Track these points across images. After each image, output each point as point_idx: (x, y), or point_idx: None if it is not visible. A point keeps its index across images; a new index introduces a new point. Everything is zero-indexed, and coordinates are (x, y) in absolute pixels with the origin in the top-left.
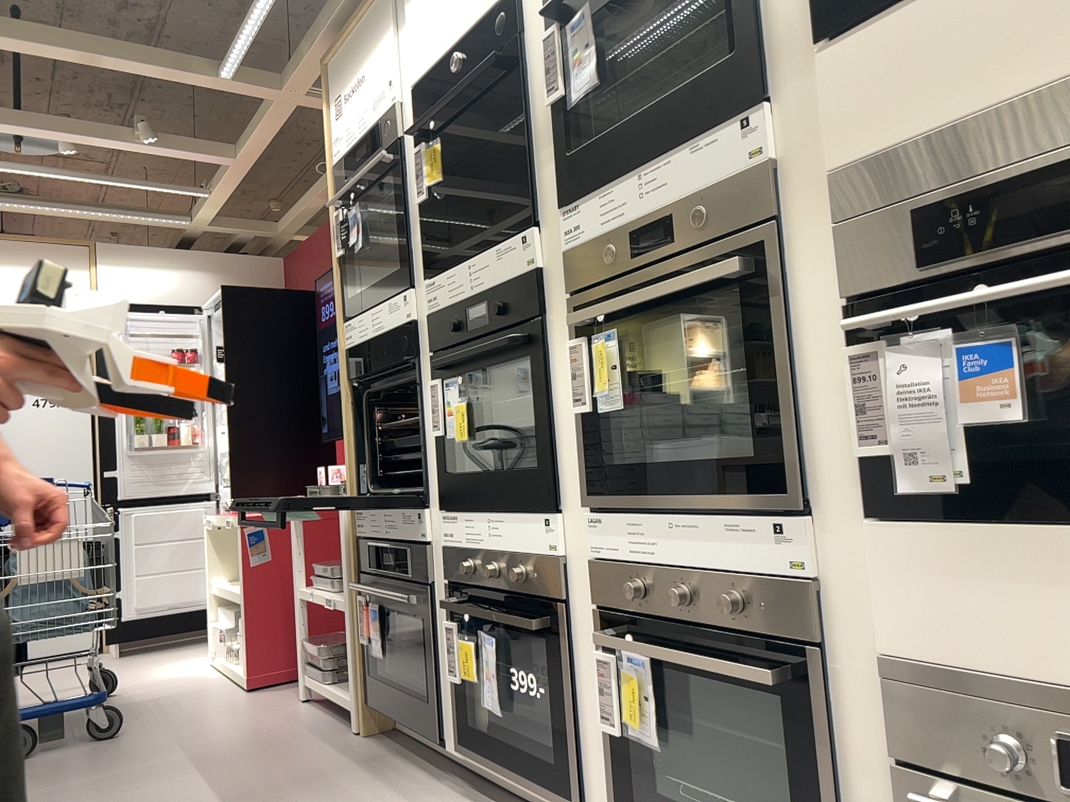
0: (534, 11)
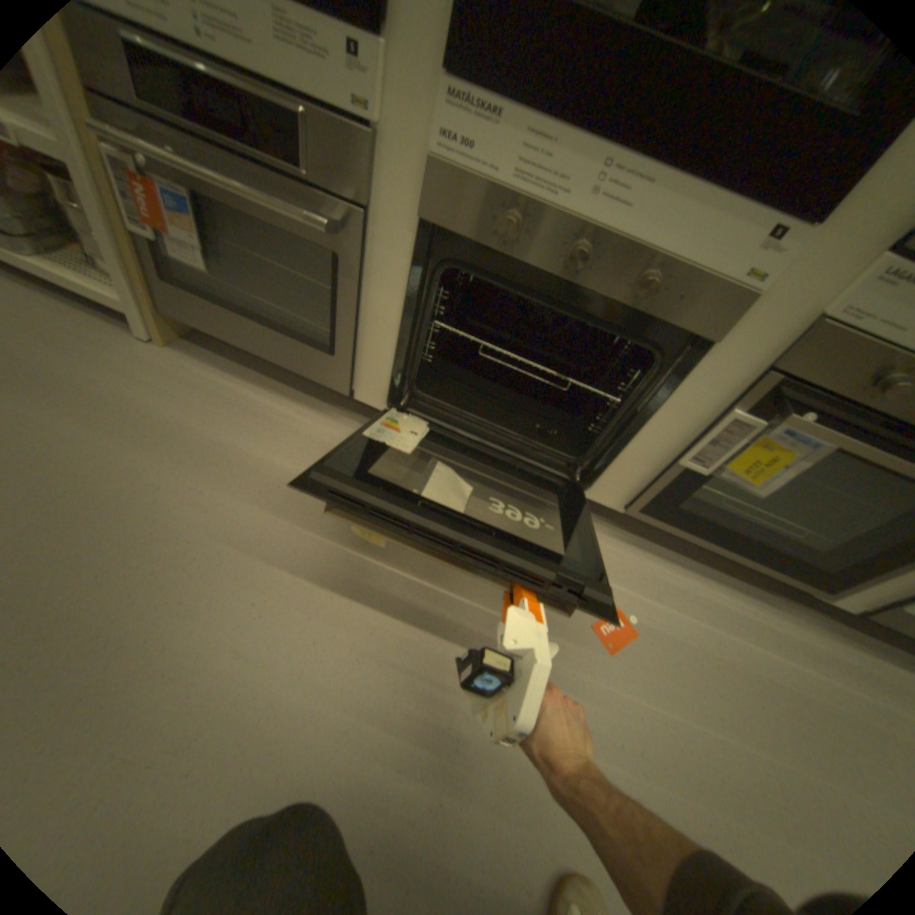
0: None
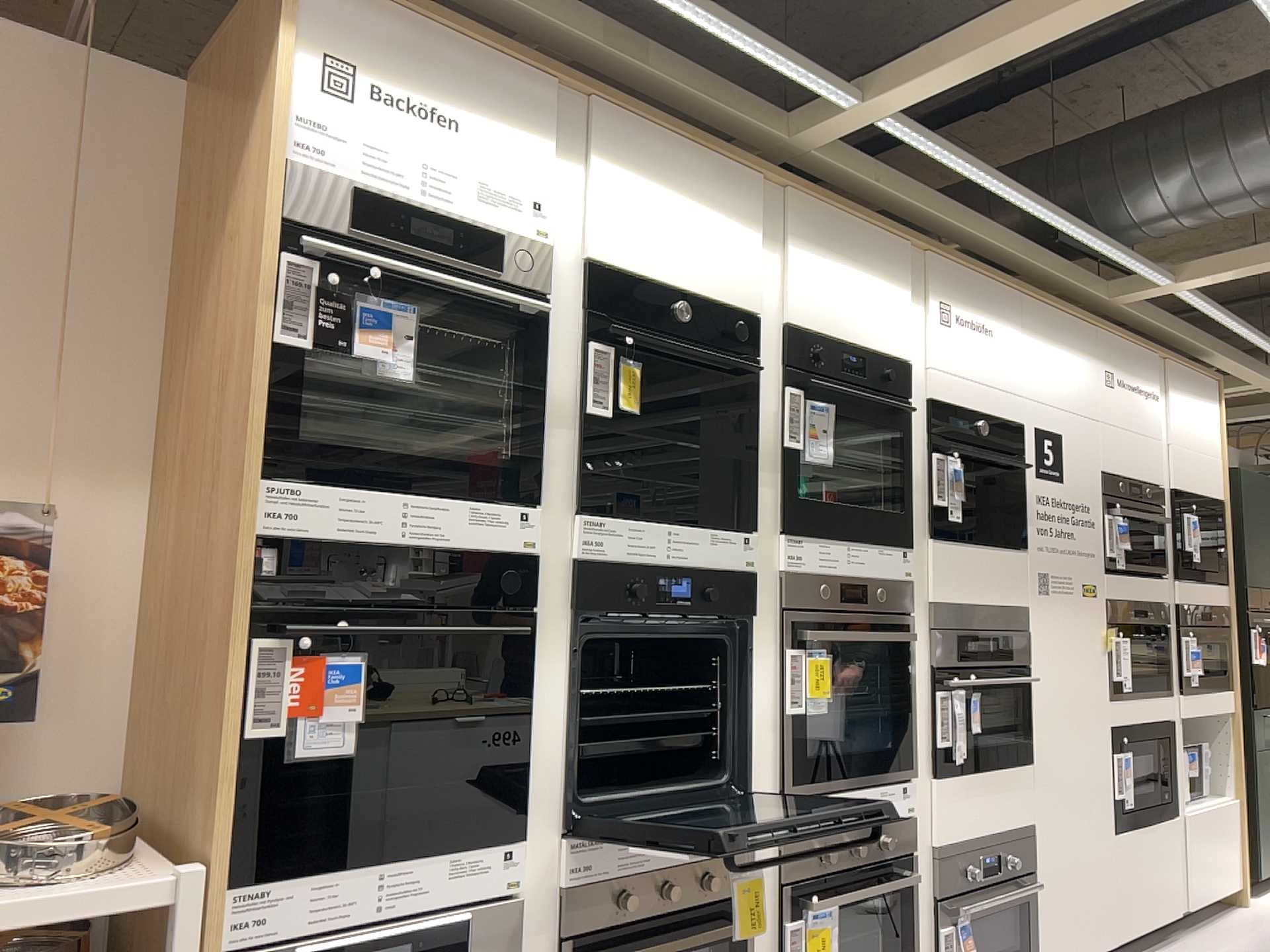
0: (763, 355)
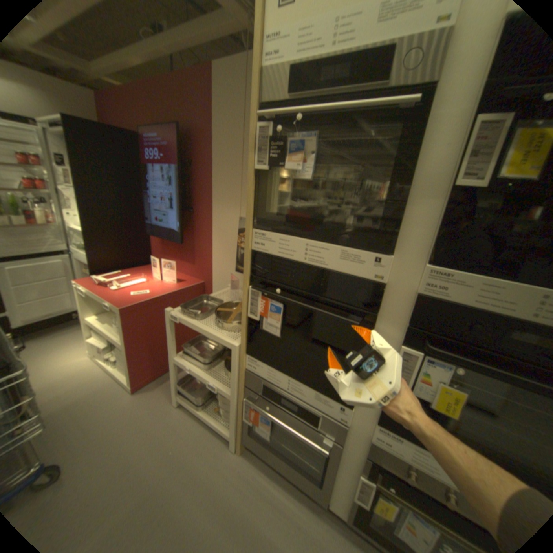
0: None
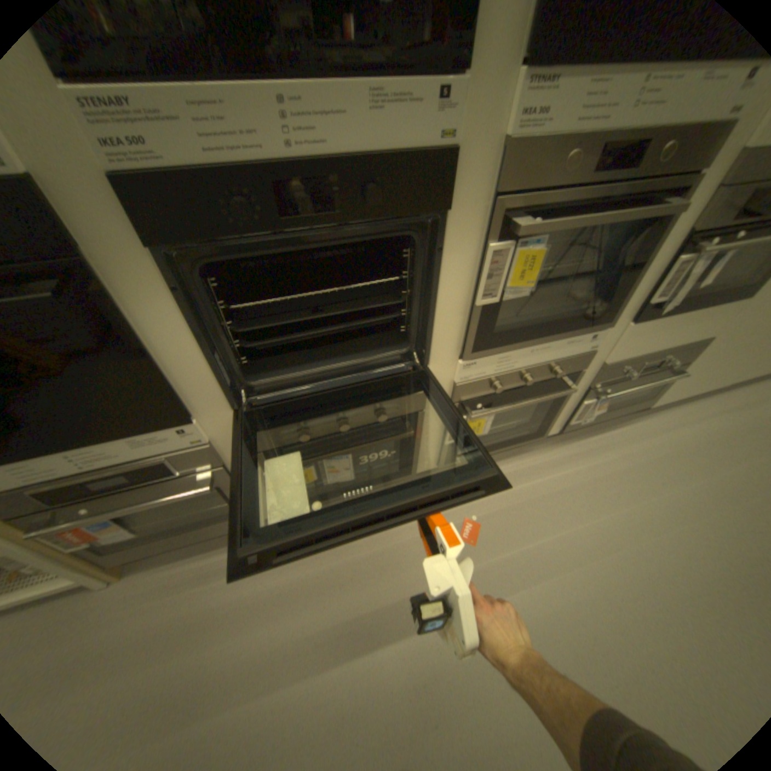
0: None
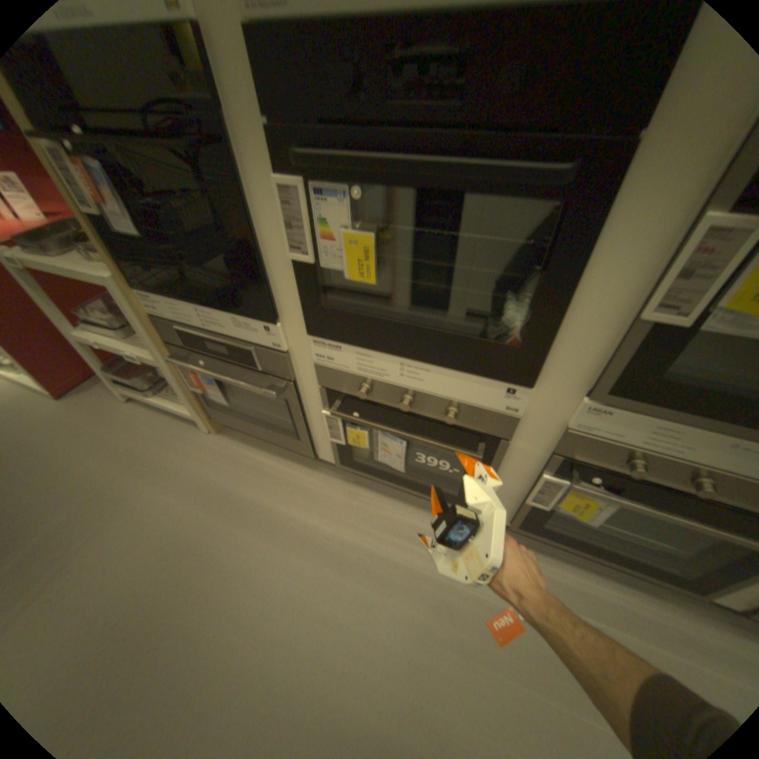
0: None
